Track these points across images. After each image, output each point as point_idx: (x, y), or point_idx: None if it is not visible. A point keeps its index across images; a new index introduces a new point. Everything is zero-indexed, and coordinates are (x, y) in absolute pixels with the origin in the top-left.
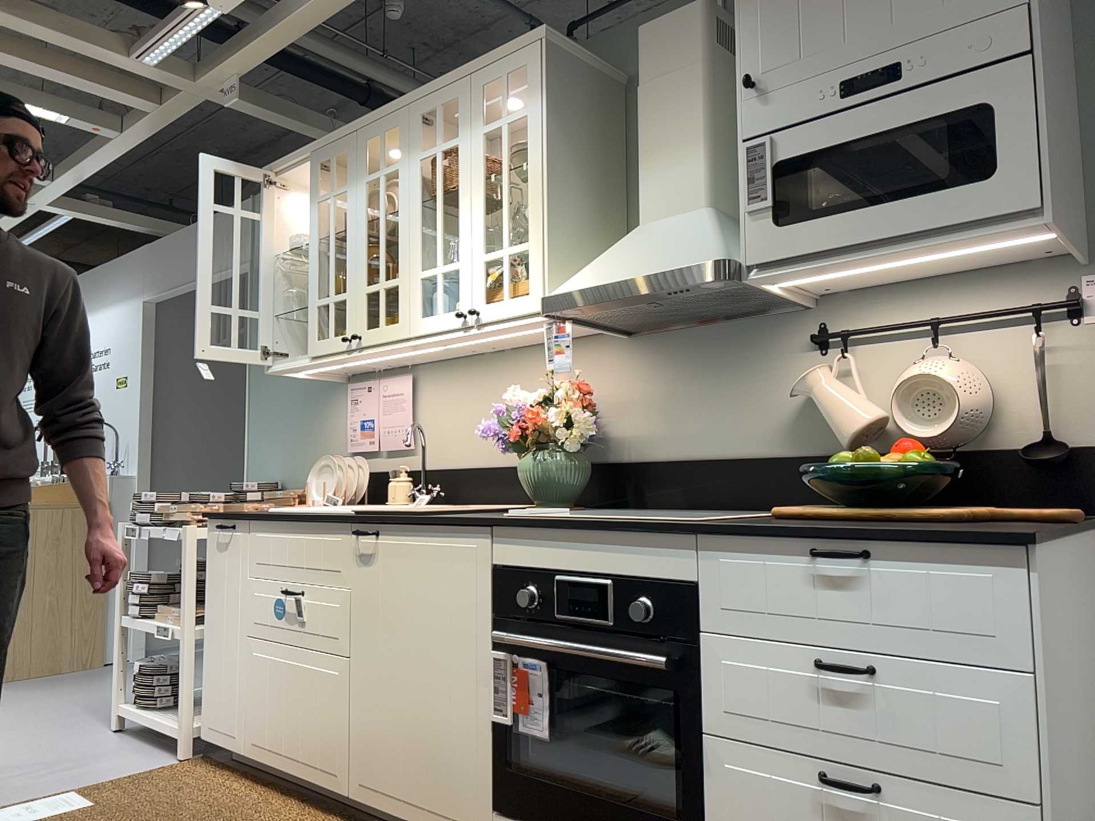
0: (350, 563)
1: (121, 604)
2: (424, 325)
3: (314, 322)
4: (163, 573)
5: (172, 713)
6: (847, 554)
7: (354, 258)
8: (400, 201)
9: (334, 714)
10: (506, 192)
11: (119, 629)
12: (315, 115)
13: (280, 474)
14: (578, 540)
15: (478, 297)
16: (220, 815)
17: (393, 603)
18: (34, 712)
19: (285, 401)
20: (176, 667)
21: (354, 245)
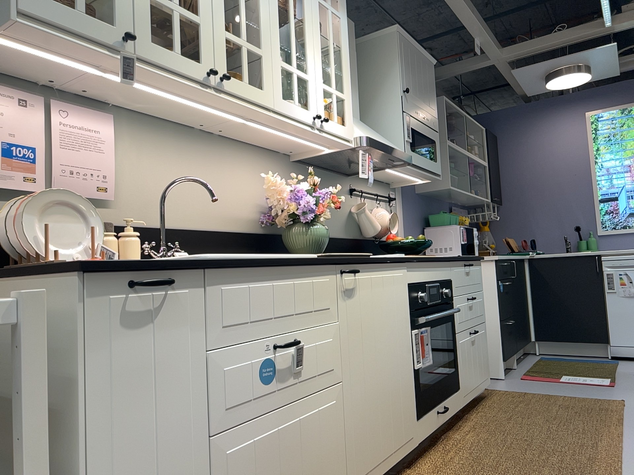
0: (337, 299)
1: None
2: (287, 108)
3: (147, 17)
4: None
5: None
6: (473, 264)
7: None
8: None
9: (333, 440)
10: (334, 55)
11: None
12: None
13: None
14: (430, 266)
15: (322, 111)
16: None
17: (369, 321)
18: None
19: None
20: None
21: None
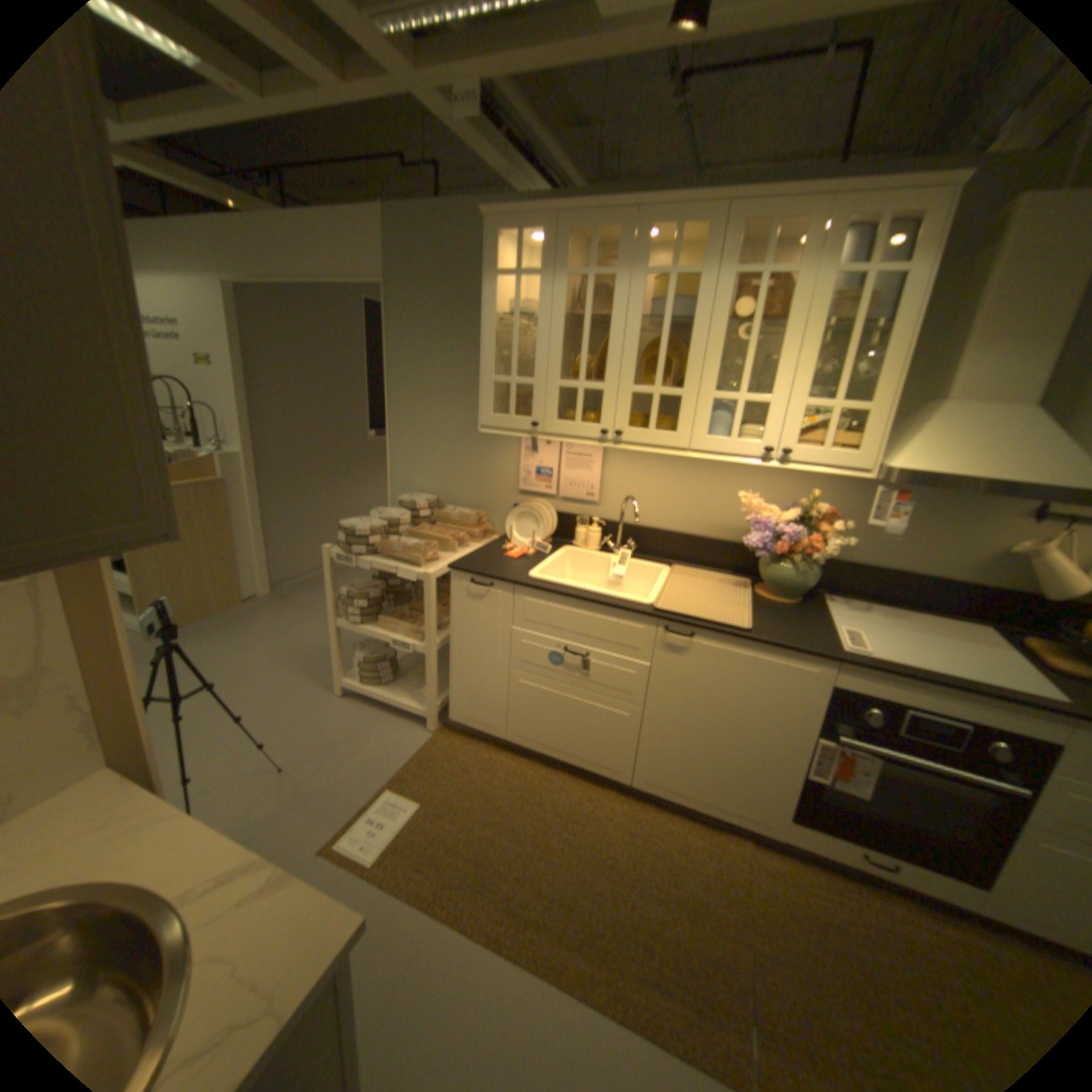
0: (655, 648)
1: (333, 612)
2: (714, 446)
3: (556, 404)
4: (370, 589)
5: (398, 690)
6: None
7: (621, 354)
8: (699, 311)
9: (622, 739)
10: (857, 347)
11: (334, 630)
12: (497, 133)
13: (433, 490)
14: (945, 694)
15: (792, 439)
16: (529, 802)
17: (708, 687)
18: (242, 679)
19: (438, 429)
20: (392, 657)
21: (623, 340)
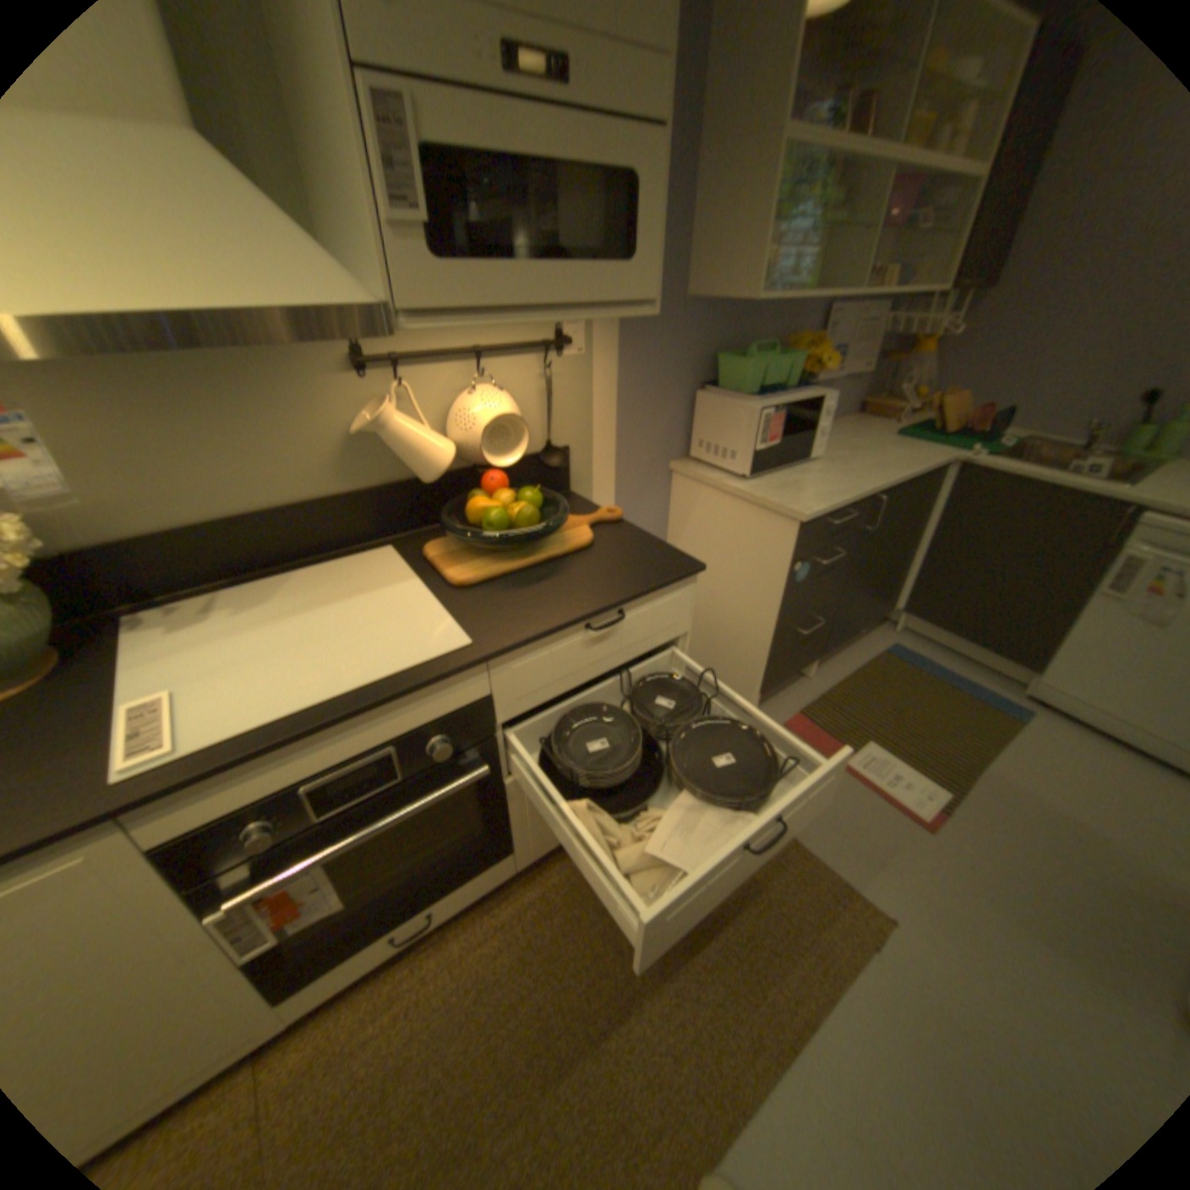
0: None
1: None
2: None
3: None
4: None
5: None
6: (617, 619)
7: None
8: None
9: None
10: None
11: None
12: None
13: None
14: (324, 735)
15: None
16: None
17: None
18: None
19: None
20: None
21: None
